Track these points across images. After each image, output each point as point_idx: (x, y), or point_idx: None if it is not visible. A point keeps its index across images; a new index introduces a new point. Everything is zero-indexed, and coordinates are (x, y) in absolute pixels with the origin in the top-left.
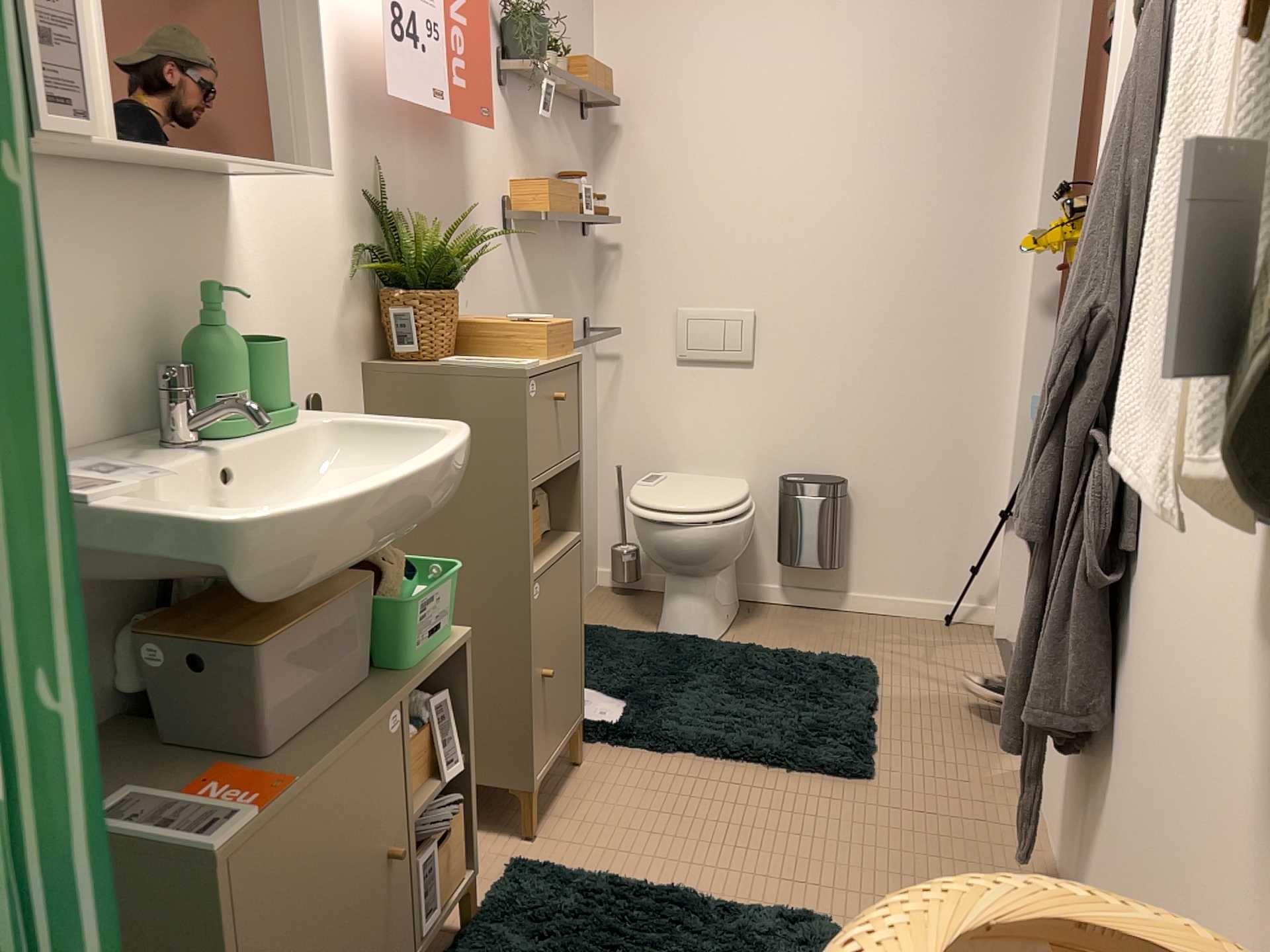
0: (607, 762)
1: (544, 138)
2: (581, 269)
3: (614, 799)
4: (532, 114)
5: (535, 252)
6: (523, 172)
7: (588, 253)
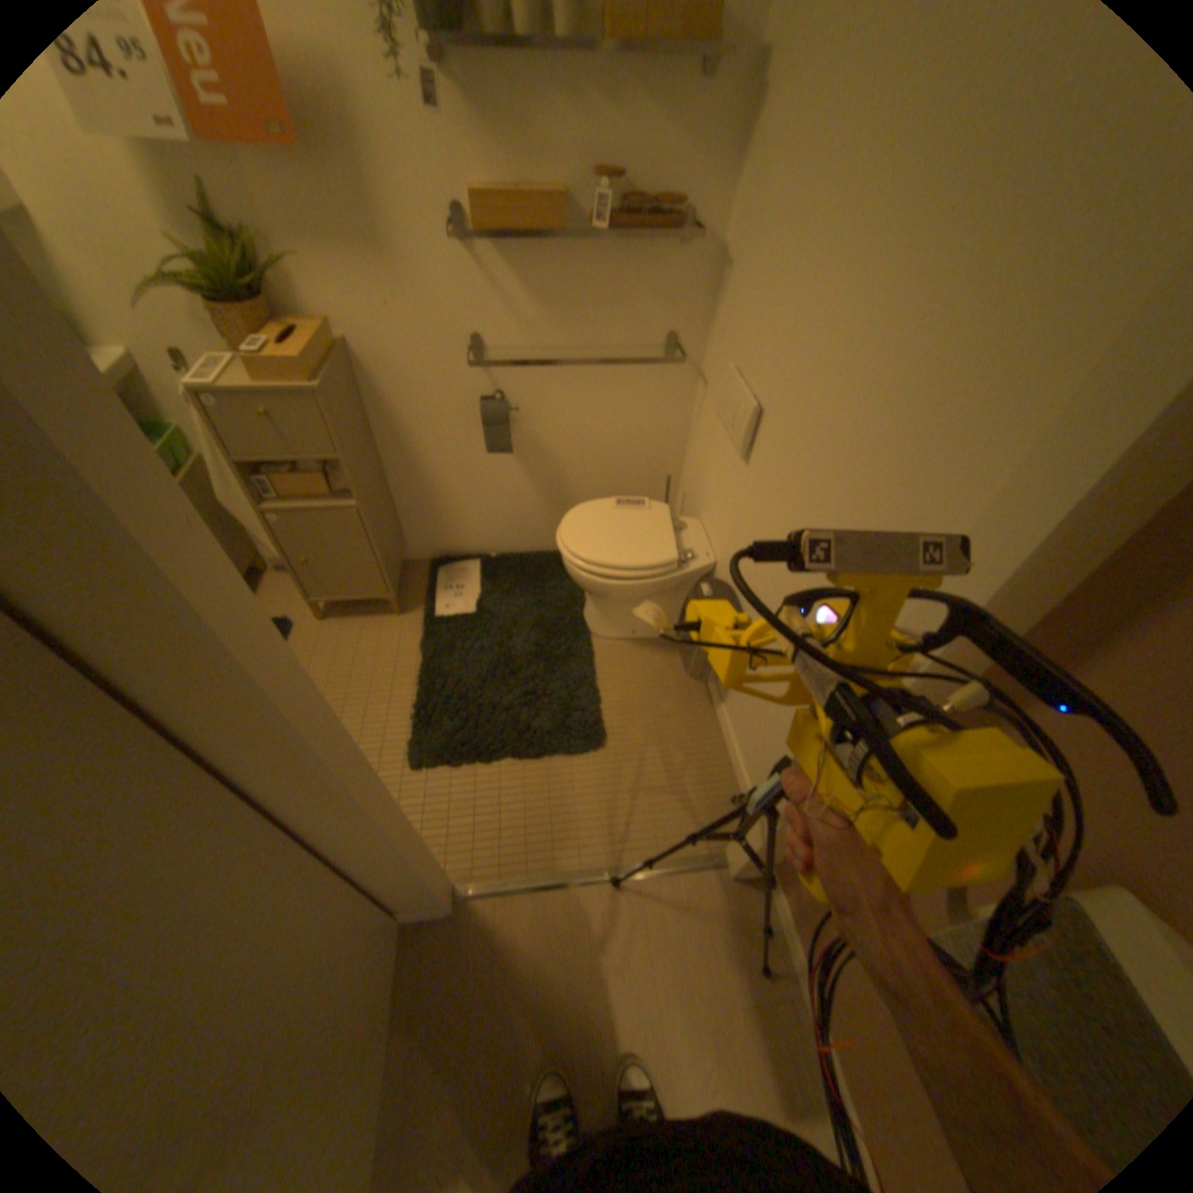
0: (404, 626)
1: (565, 116)
2: (665, 280)
3: (365, 641)
4: (527, 86)
5: (534, 259)
6: (501, 168)
7: (695, 261)
